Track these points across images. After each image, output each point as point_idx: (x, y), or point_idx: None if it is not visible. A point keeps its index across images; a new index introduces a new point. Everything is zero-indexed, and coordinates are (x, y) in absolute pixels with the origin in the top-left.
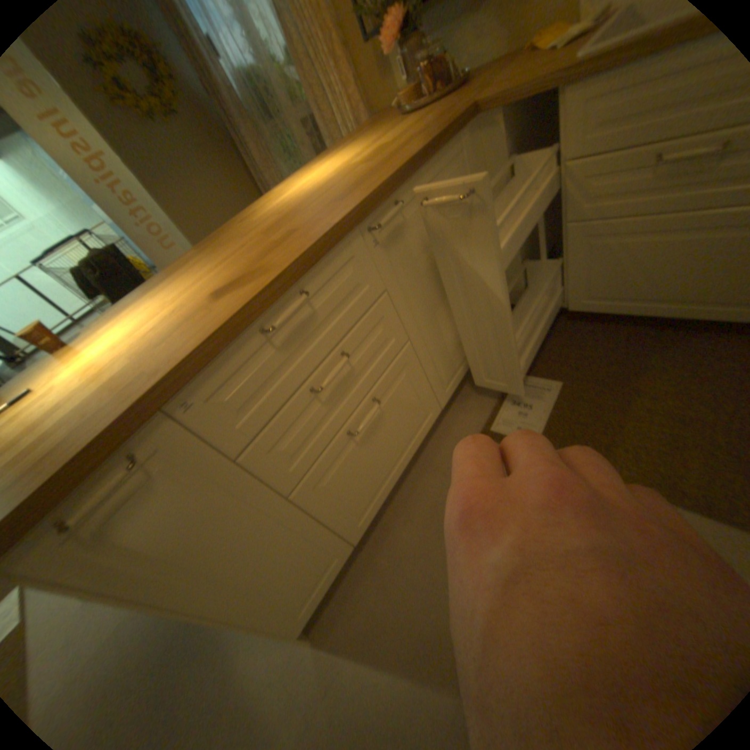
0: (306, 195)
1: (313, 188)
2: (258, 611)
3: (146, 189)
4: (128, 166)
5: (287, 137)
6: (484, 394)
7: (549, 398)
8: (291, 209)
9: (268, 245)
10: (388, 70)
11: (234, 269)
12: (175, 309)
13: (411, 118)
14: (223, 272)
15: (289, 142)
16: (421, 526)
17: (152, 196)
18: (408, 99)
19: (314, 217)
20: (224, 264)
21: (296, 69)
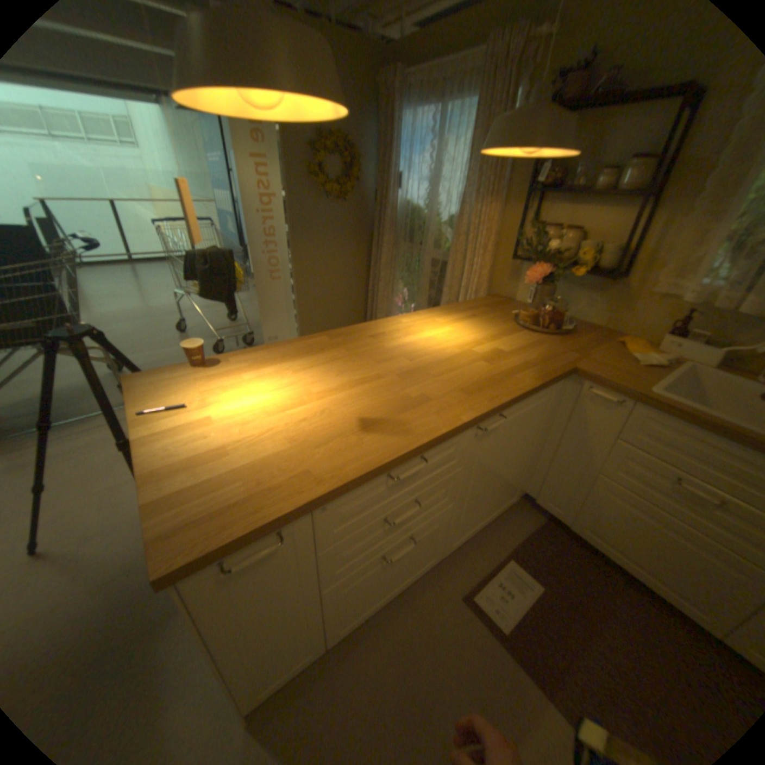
0: (435, 356)
1: (441, 353)
2: (244, 681)
3: (291, 236)
4: (289, 216)
5: (415, 260)
6: (479, 563)
7: (531, 598)
8: (422, 364)
9: (405, 397)
10: (518, 277)
11: (376, 403)
12: (322, 410)
13: (525, 335)
14: (365, 397)
15: (414, 264)
16: (386, 661)
17: (291, 243)
18: (527, 318)
19: (445, 396)
20: (364, 387)
21: (454, 237)
